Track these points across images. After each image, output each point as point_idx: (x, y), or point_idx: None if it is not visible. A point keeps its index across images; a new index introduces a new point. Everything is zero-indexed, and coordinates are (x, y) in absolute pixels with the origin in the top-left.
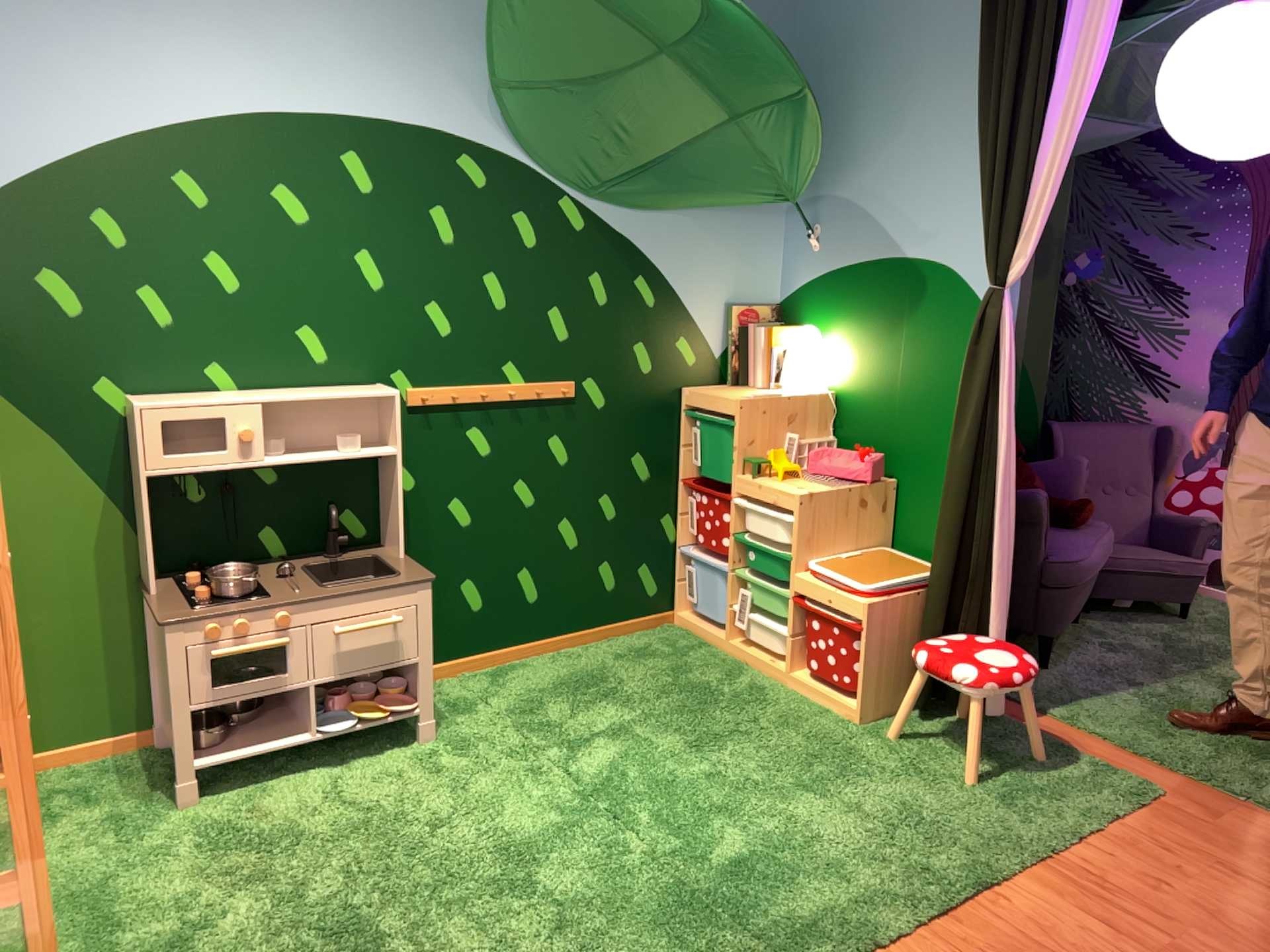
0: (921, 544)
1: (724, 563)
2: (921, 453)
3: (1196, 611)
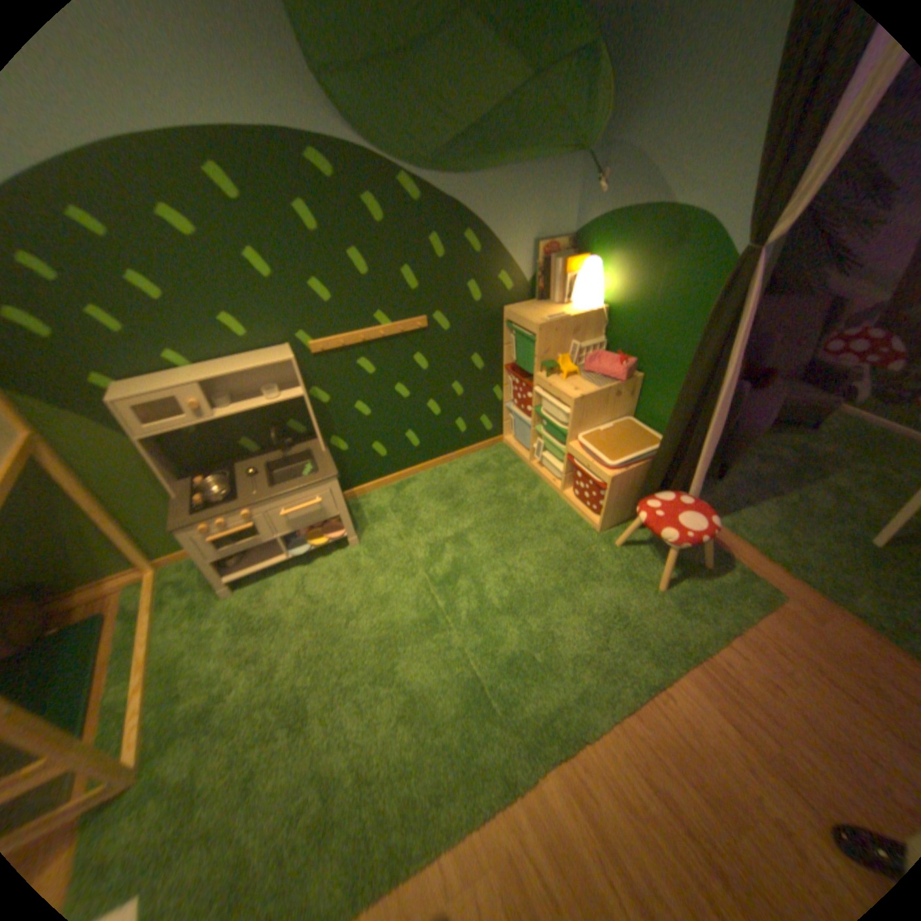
0: (653, 418)
1: (528, 418)
2: (663, 361)
3: (824, 424)
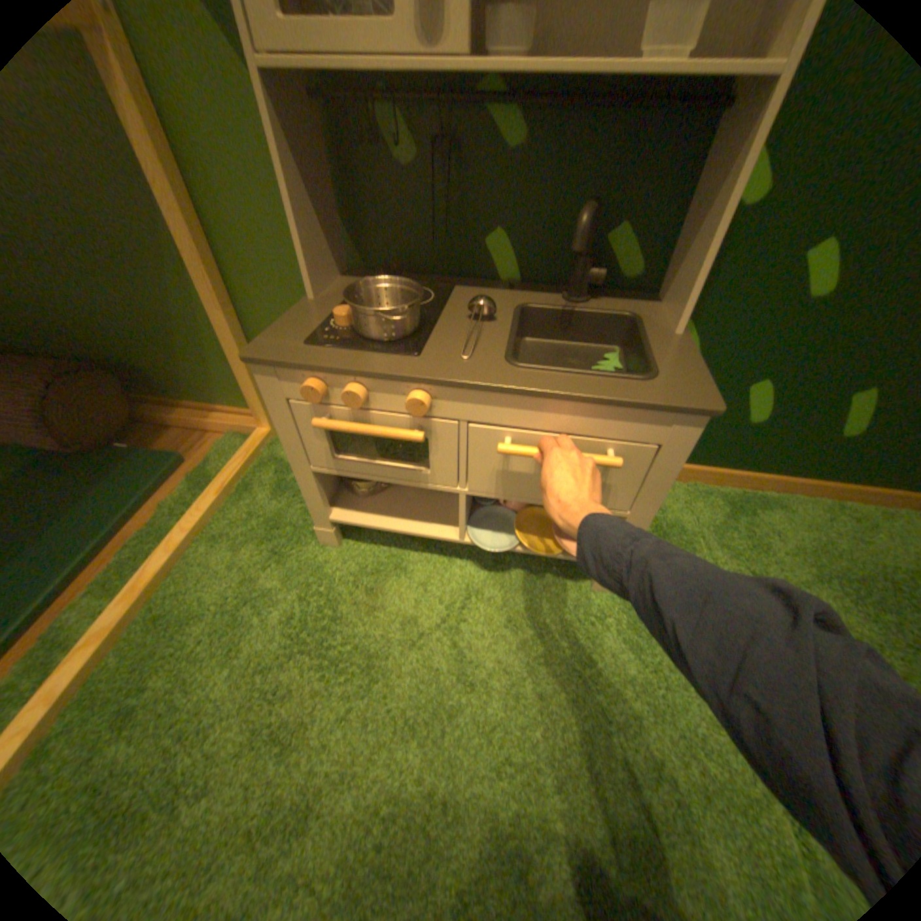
0: None
1: None
2: None
3: None
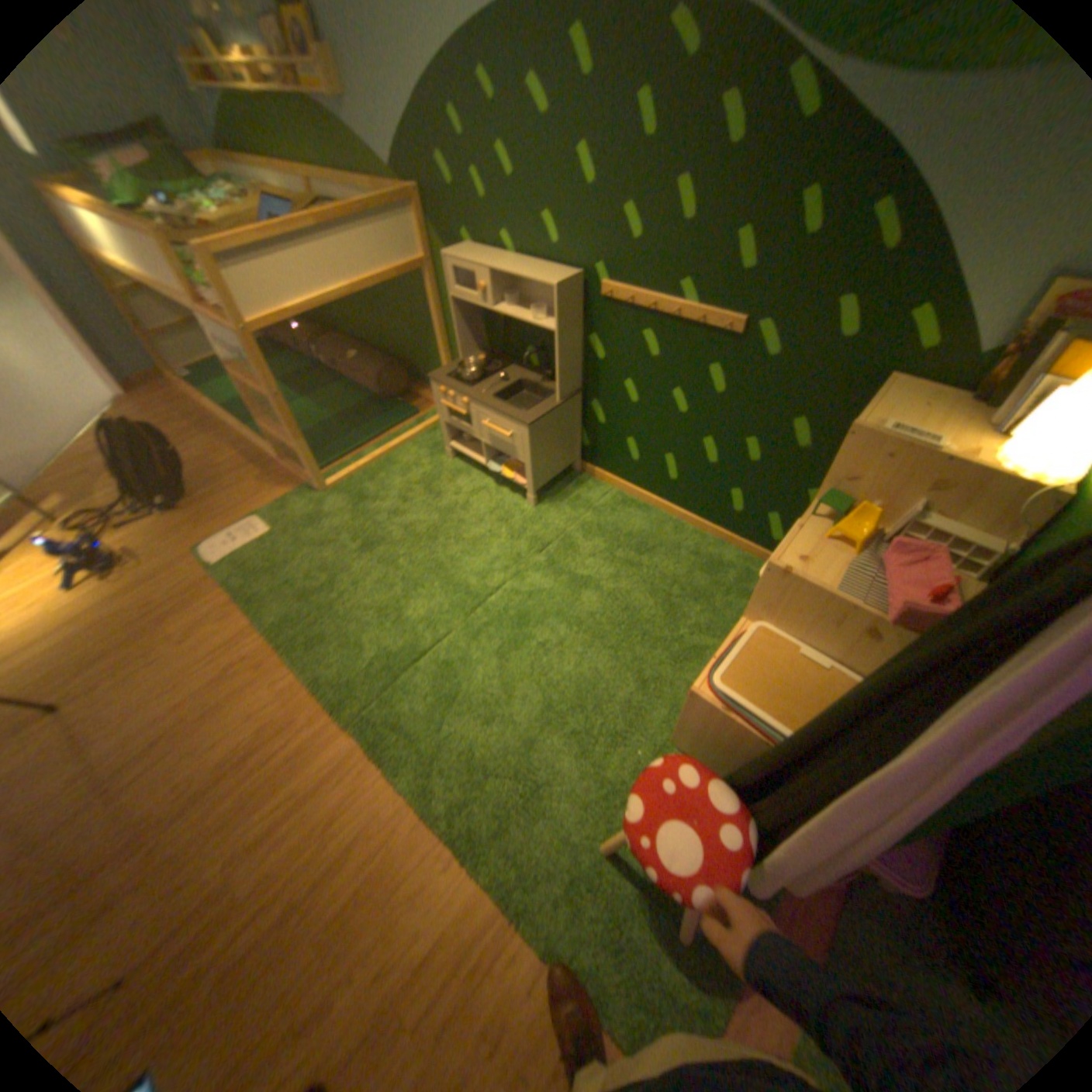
0: None
1: None
2: None
3: None
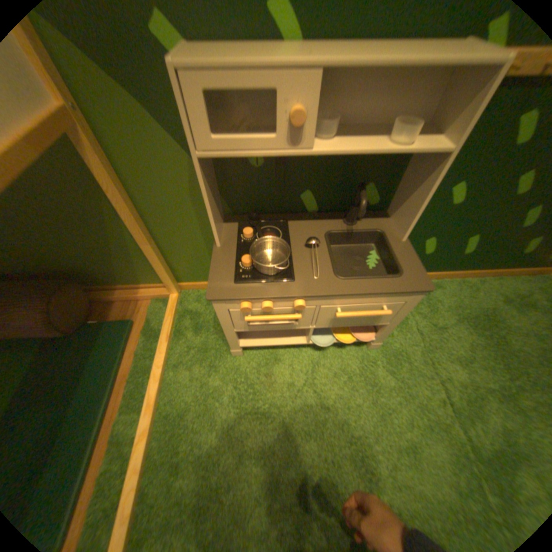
0: None
1: None
2: None
3: None
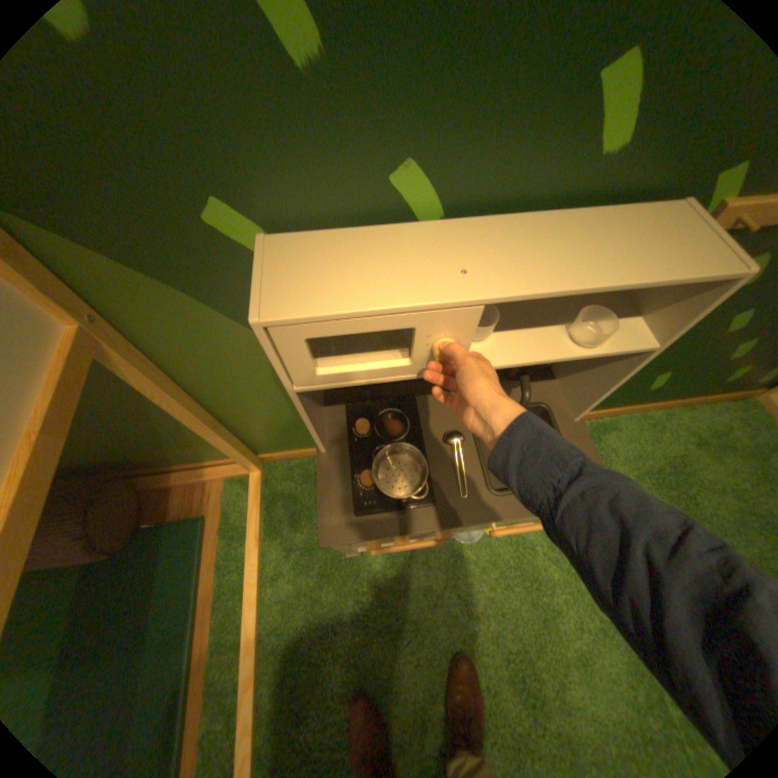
0: None
1: None
2: None
3: None
